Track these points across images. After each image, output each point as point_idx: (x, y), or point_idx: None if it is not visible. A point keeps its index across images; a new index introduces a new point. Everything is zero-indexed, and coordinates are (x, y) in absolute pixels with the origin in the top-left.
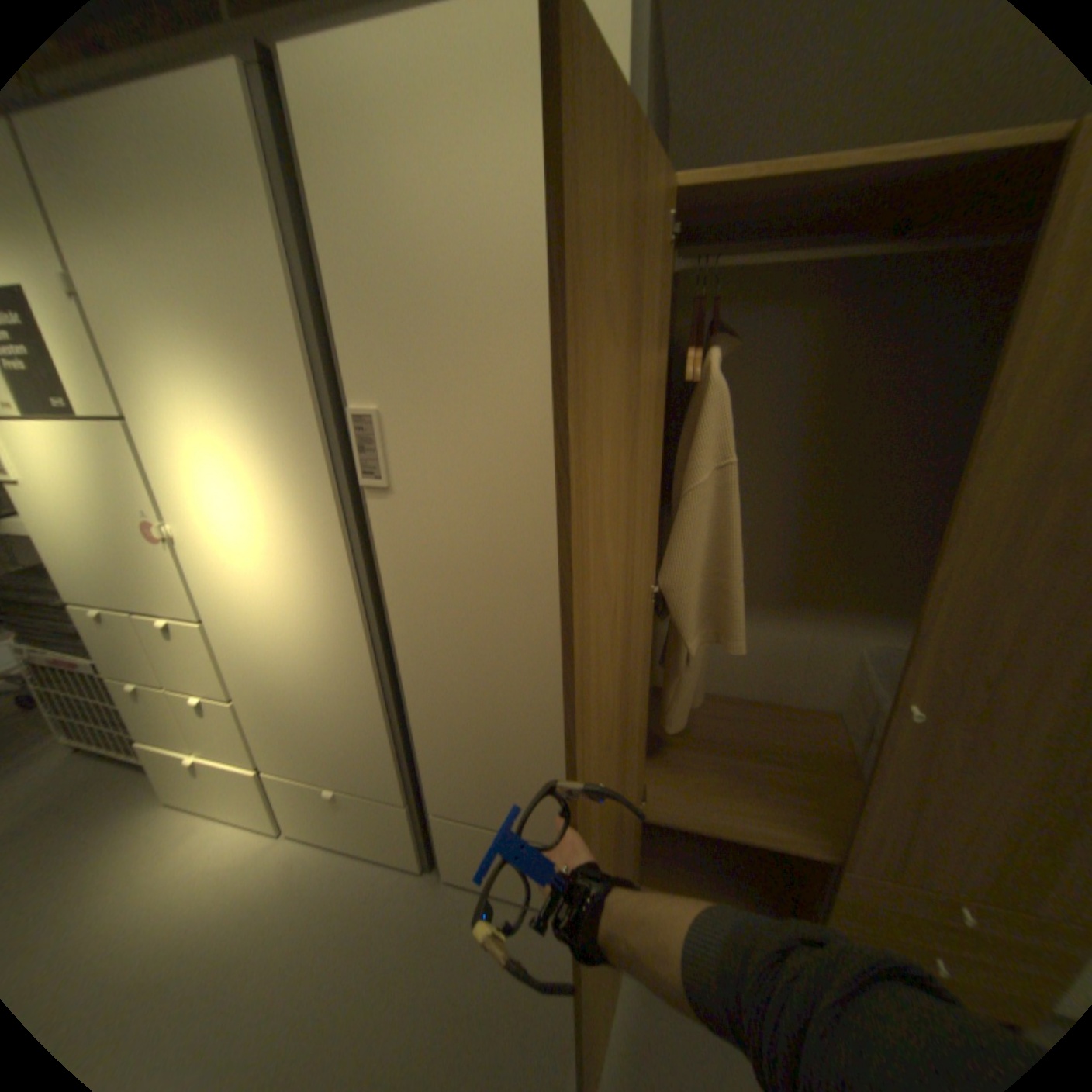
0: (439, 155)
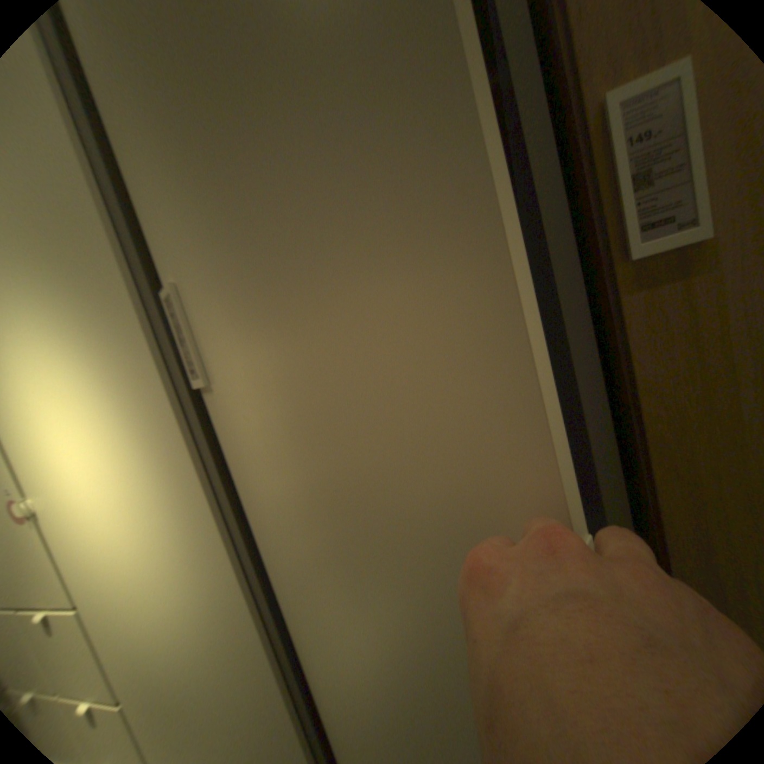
0: None
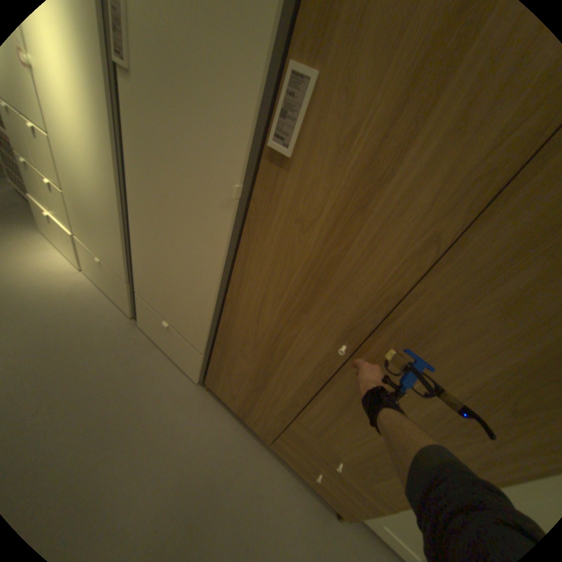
0: None
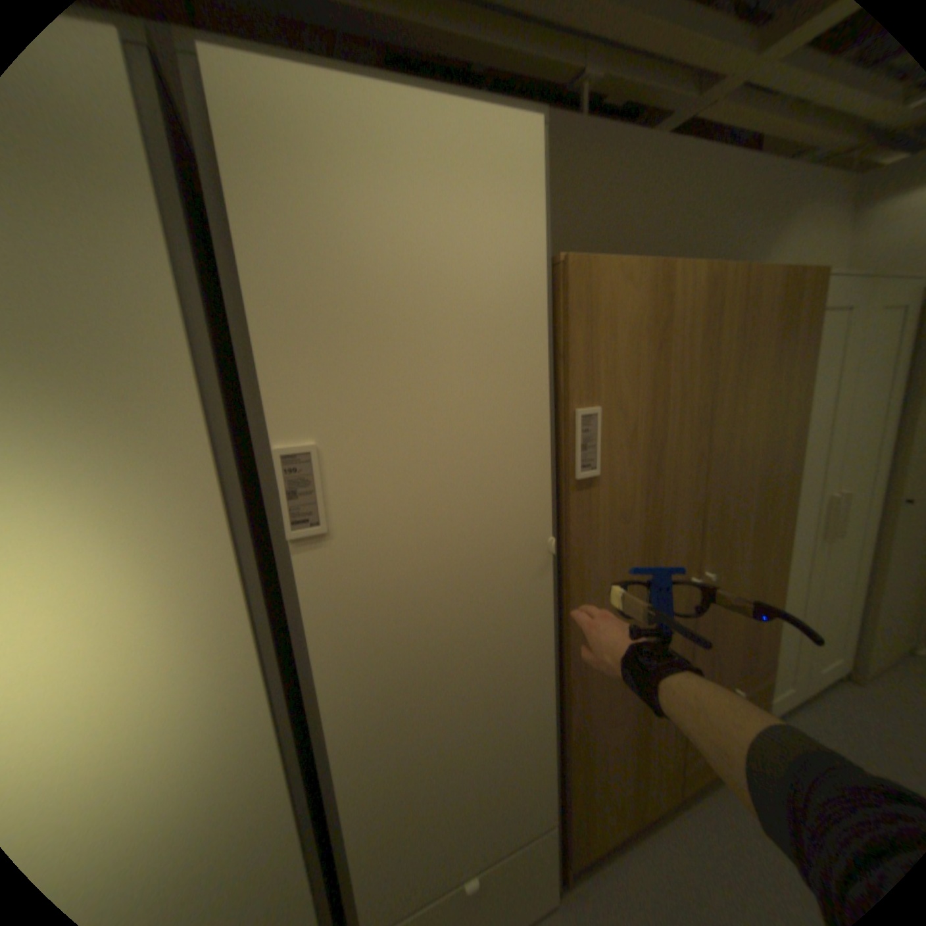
0: (400, 202)
